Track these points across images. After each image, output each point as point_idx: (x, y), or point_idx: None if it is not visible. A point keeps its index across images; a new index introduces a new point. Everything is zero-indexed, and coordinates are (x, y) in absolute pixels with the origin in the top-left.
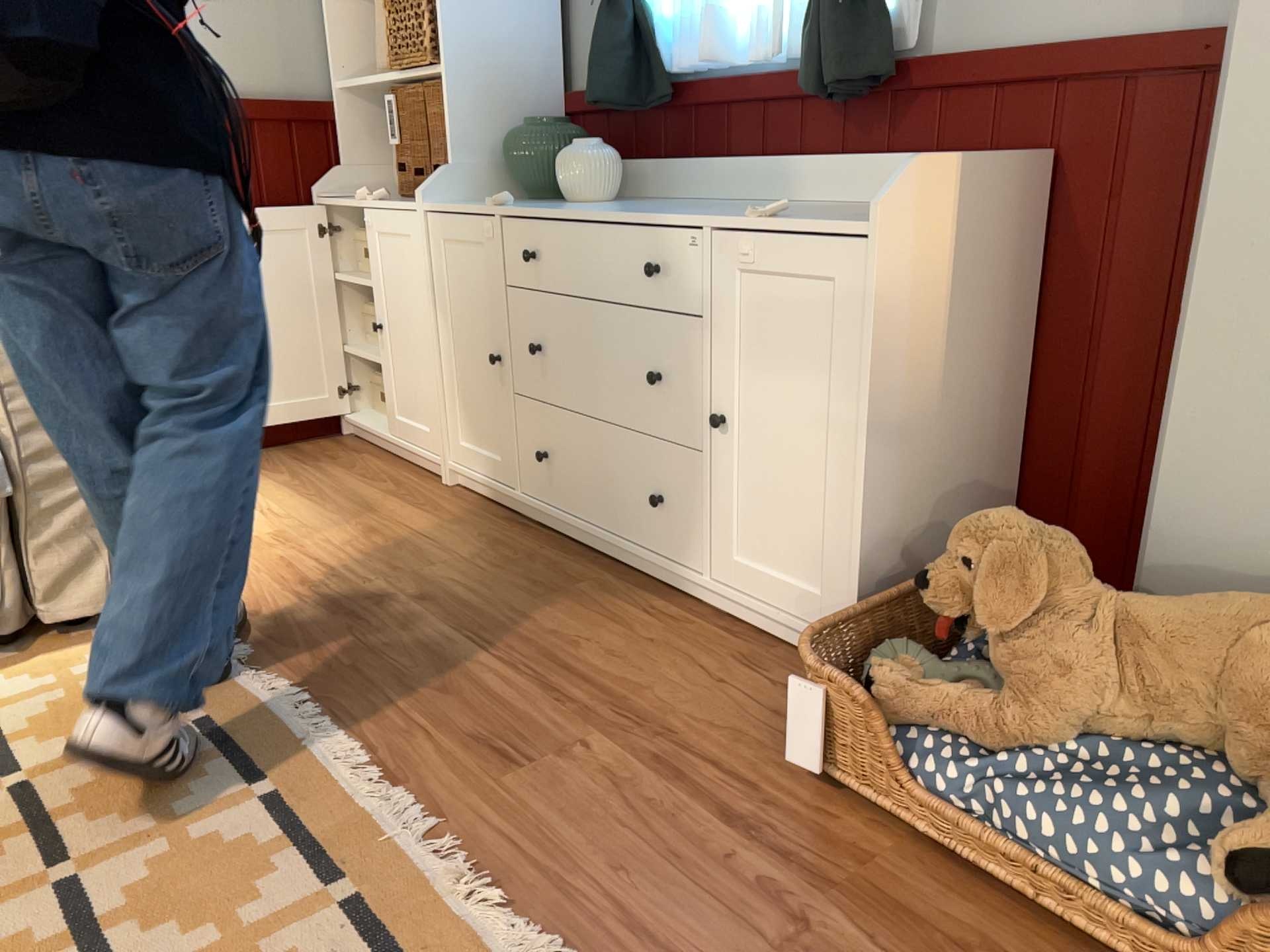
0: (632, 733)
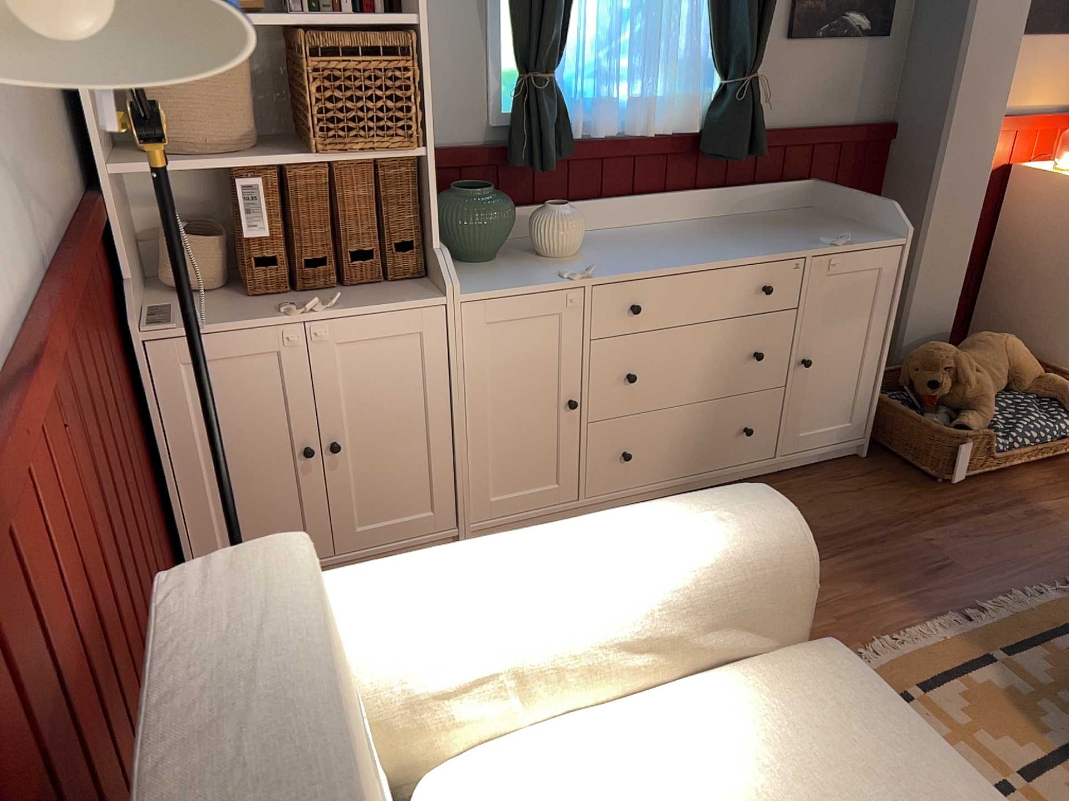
0: (915, 525)
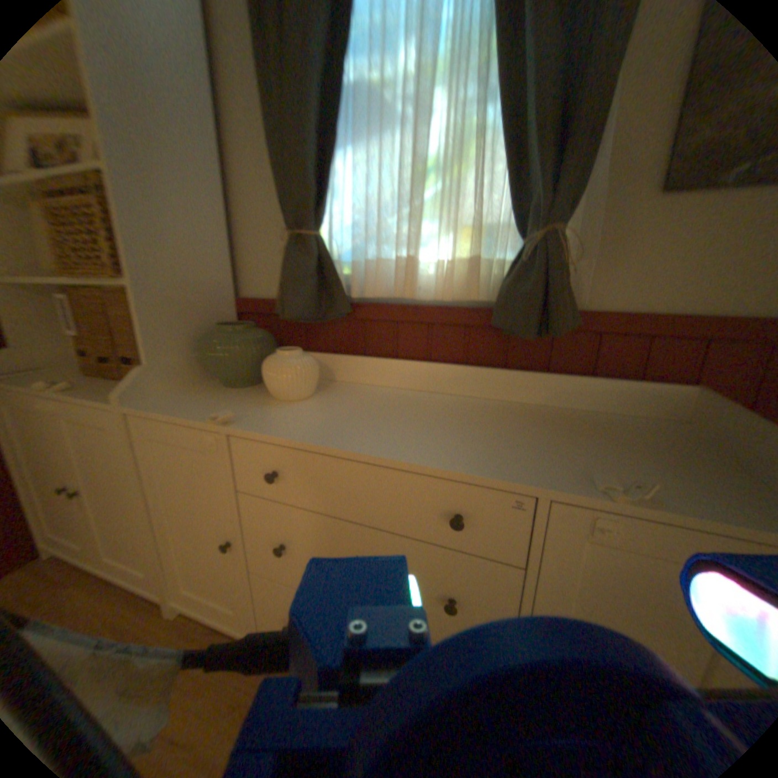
0: None
